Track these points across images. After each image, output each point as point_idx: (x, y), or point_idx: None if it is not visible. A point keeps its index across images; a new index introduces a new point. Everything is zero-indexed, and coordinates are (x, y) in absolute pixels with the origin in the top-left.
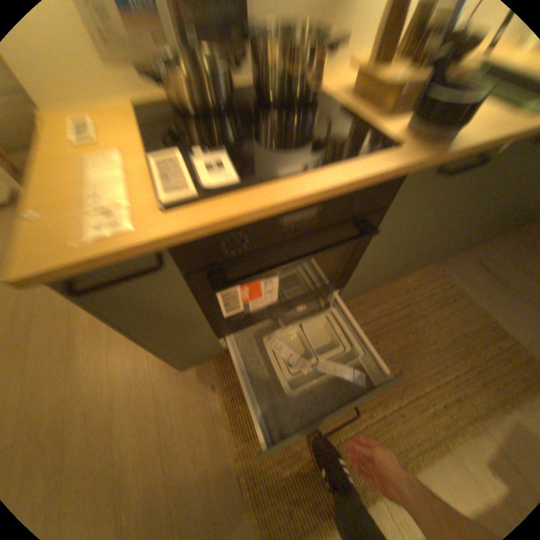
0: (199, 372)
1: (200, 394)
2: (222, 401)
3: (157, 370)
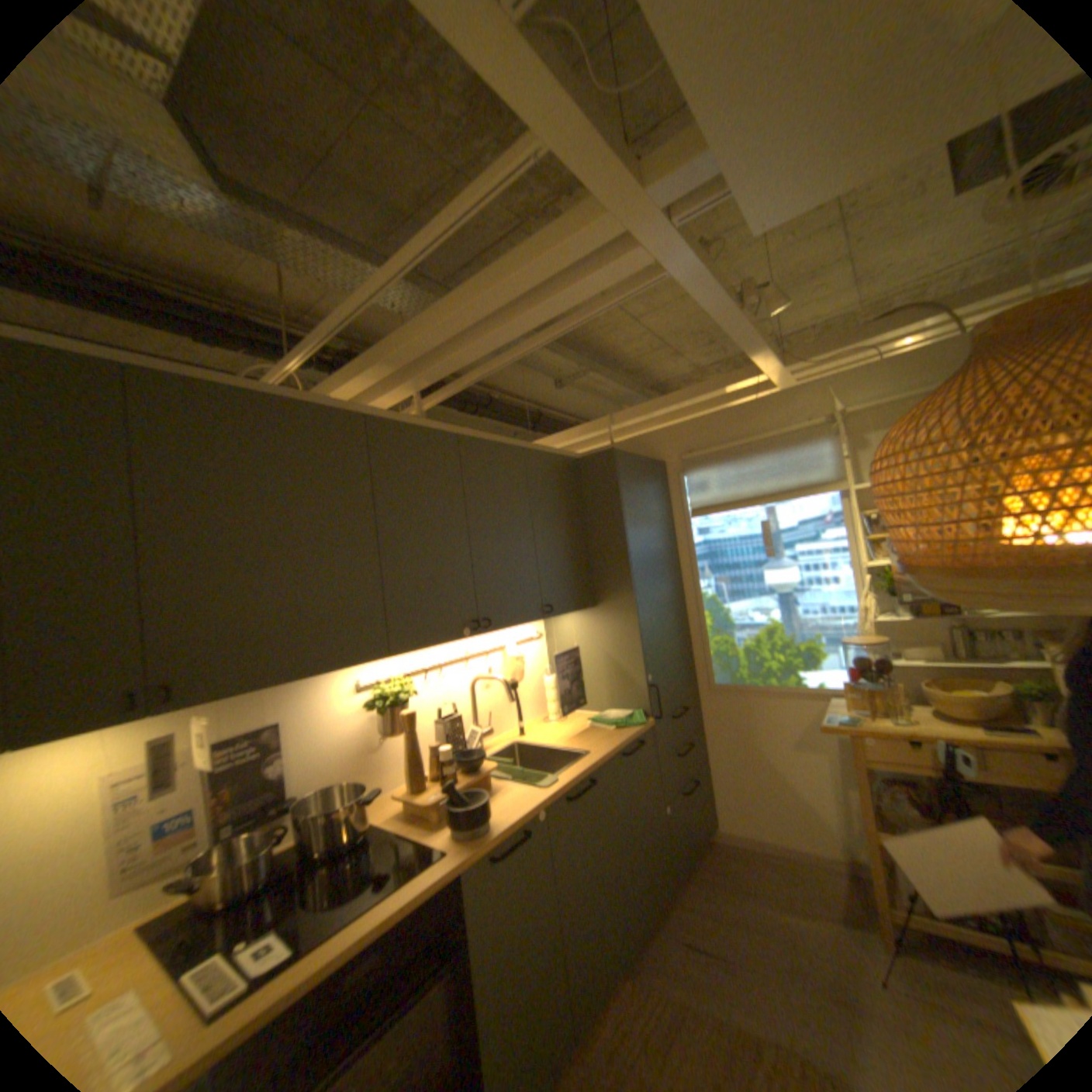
0: None
1: None
2: None
3: None
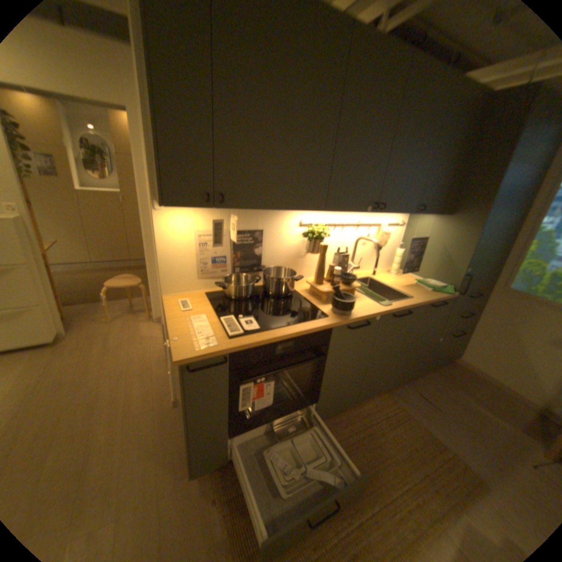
0: (202, 488)
1: (201, 510)
2: (222, 515)
3: (164, 487)
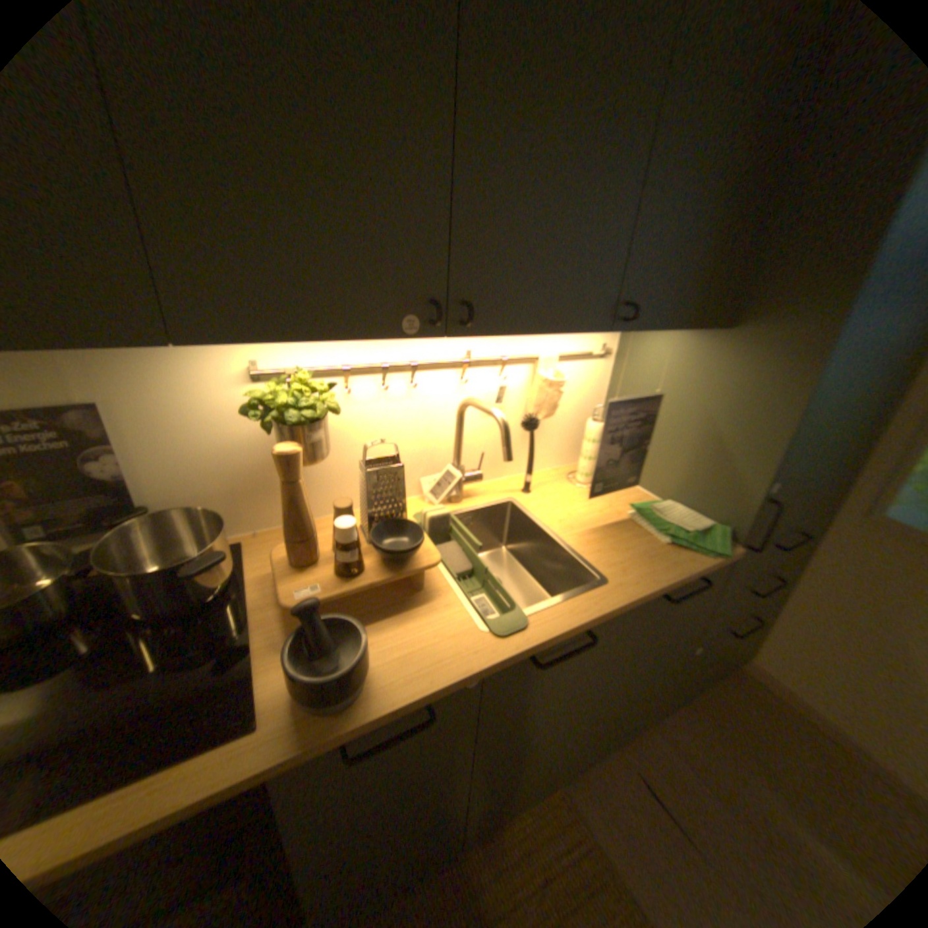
0: None
1: None
2: None
3: None
